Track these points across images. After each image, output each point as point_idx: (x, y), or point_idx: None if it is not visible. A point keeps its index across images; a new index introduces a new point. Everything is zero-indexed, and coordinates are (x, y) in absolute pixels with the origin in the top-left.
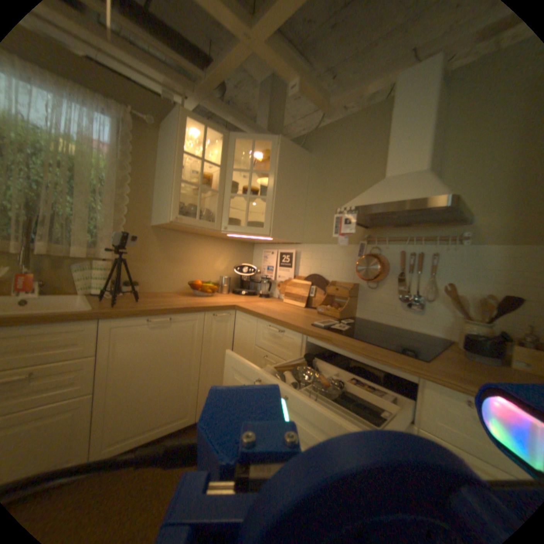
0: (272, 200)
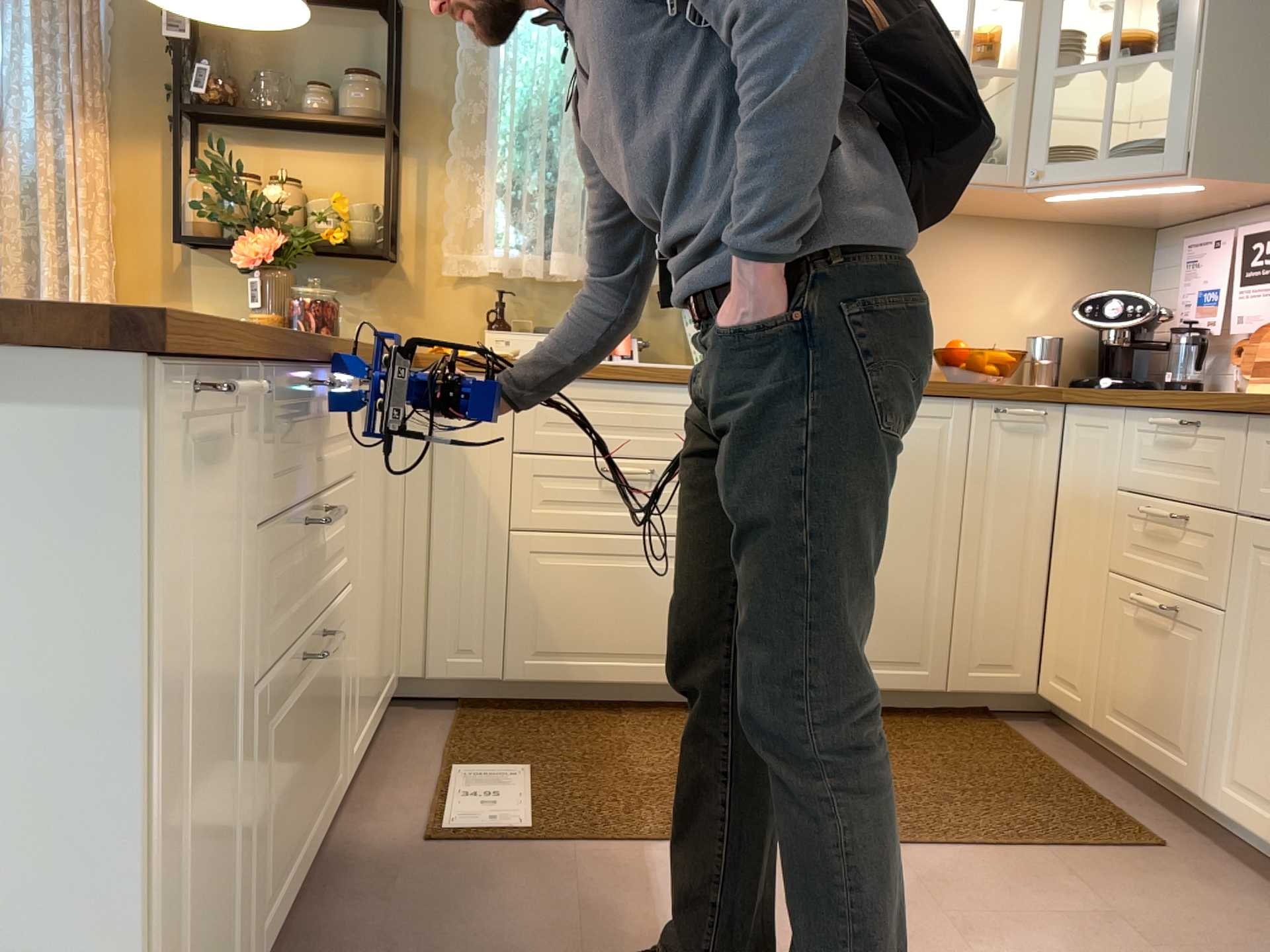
0: (1199, 59)
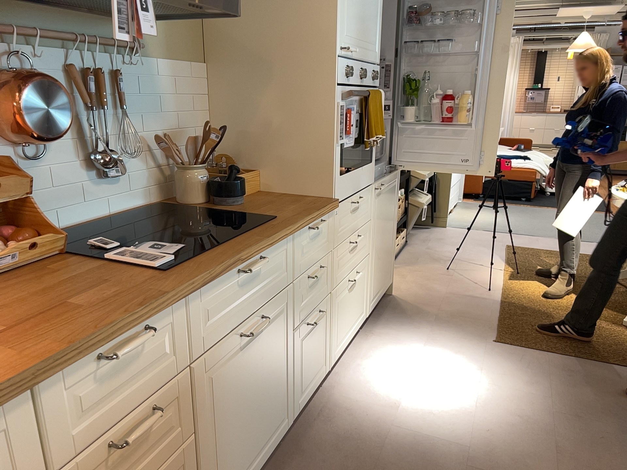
0: None
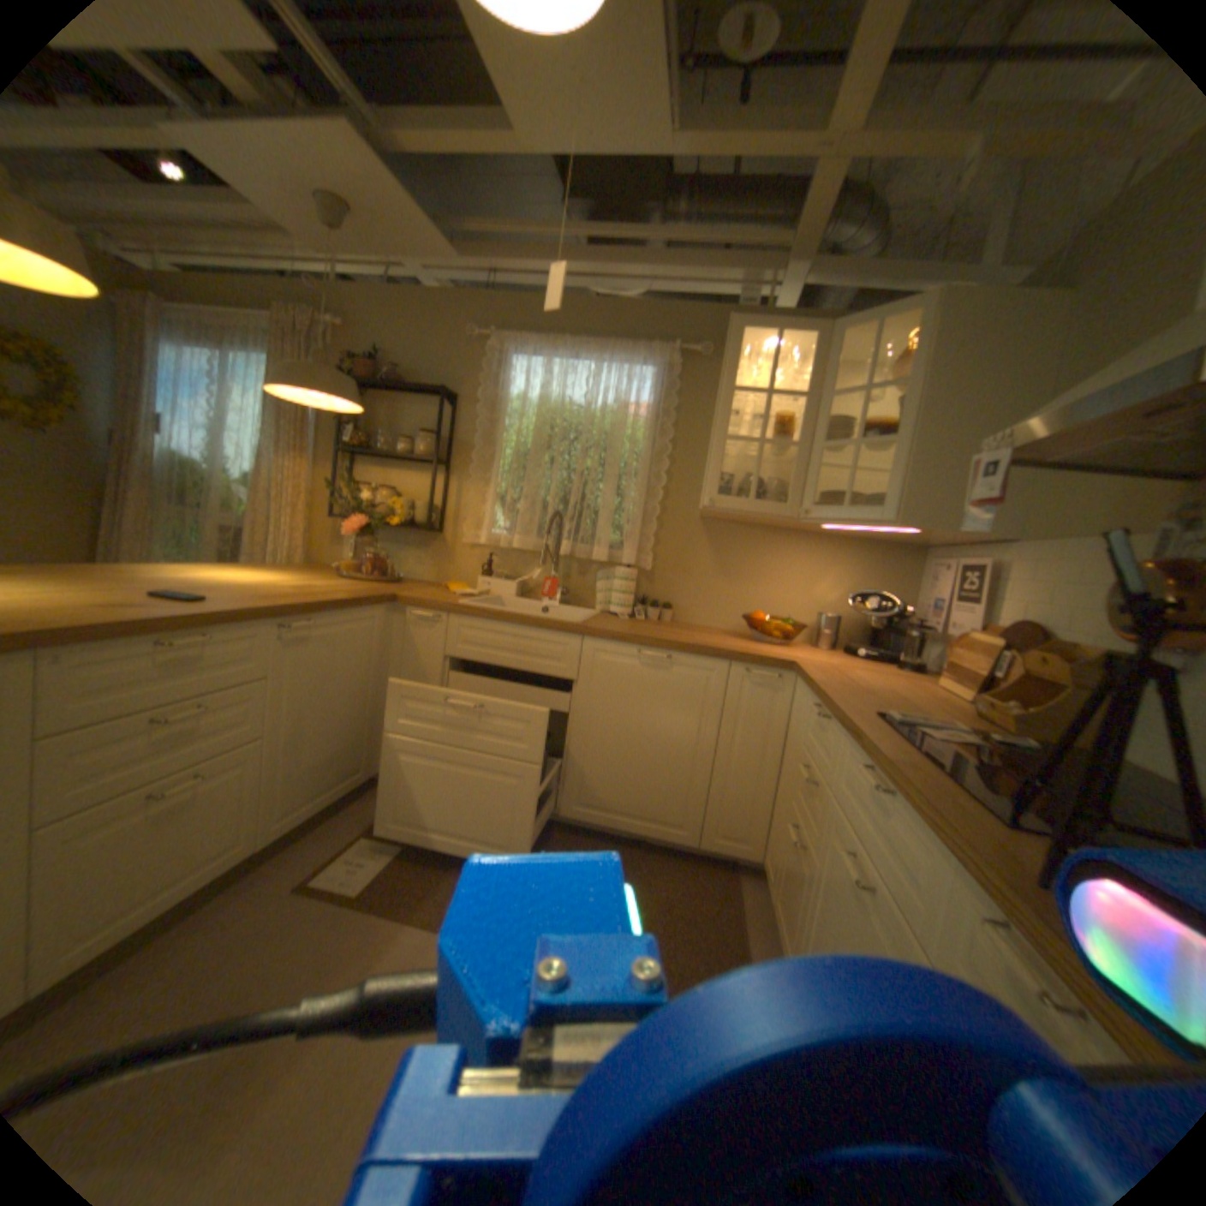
0: (915, 443)
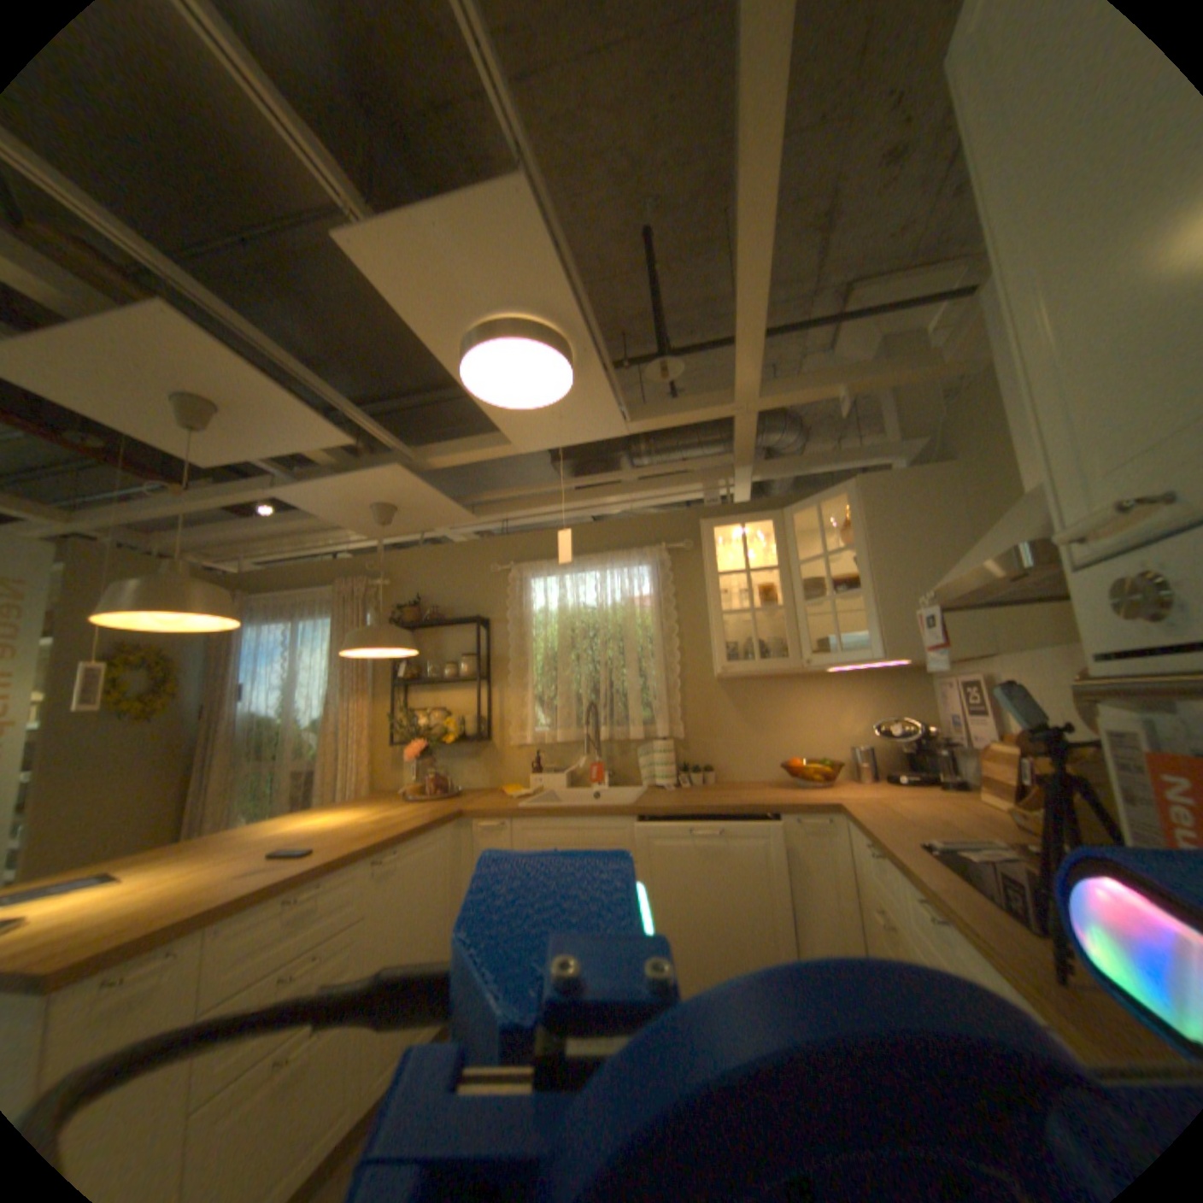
0: (877, 592)
